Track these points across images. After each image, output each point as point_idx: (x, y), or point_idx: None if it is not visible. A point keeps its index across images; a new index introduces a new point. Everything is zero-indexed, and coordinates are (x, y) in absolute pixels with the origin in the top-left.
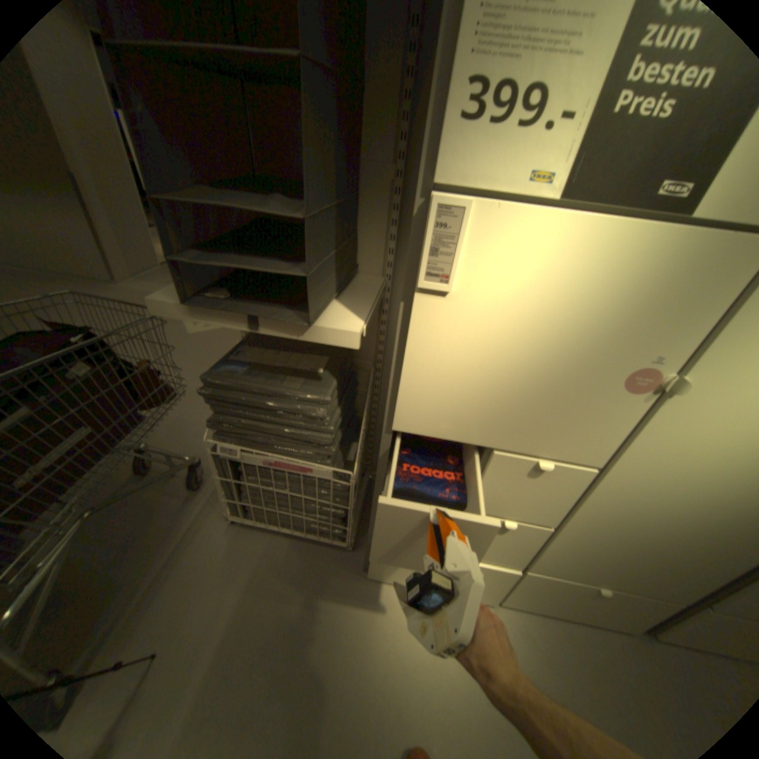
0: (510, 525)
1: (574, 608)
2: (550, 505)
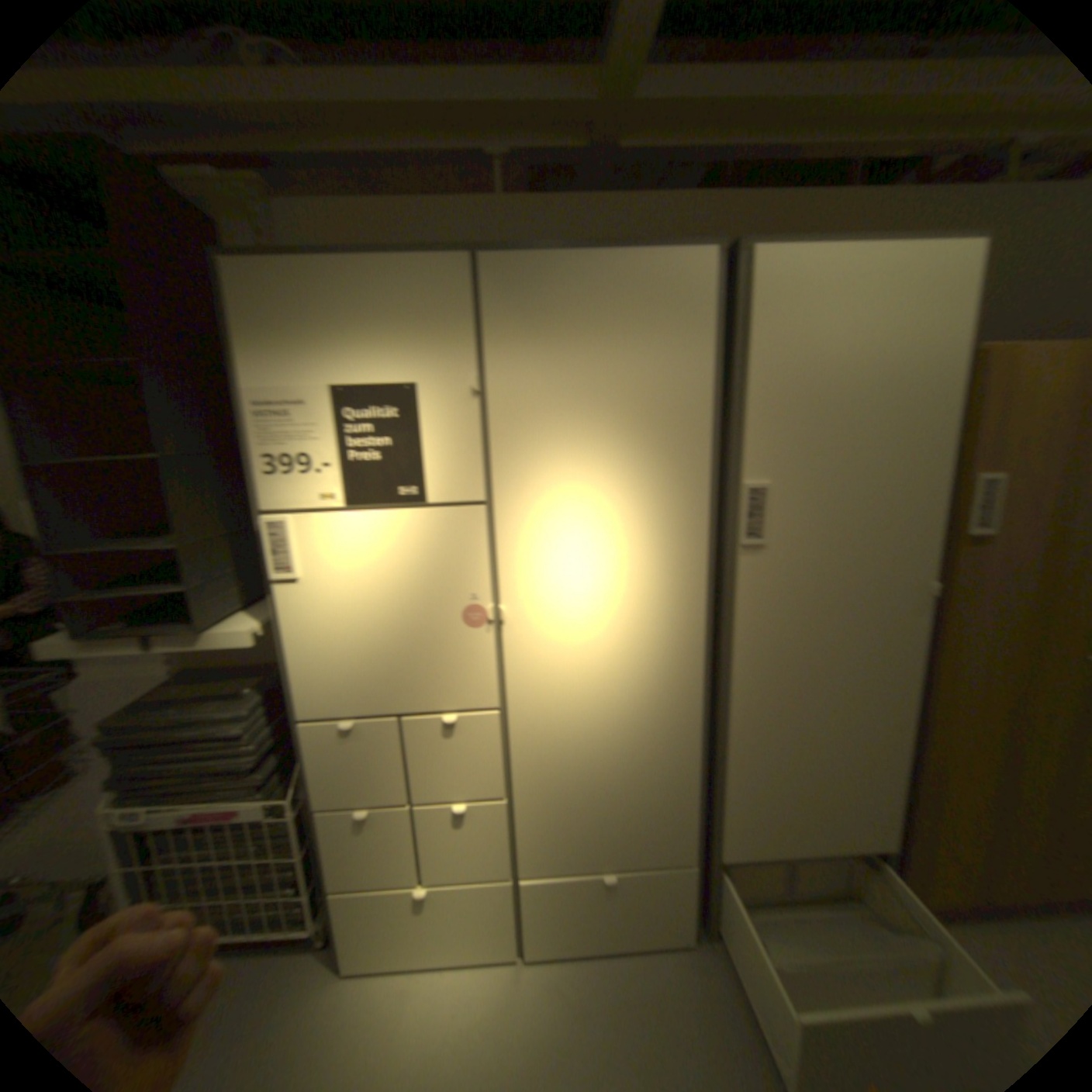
0: (460, 808)
1: (599, 924)
2: (485, 768)
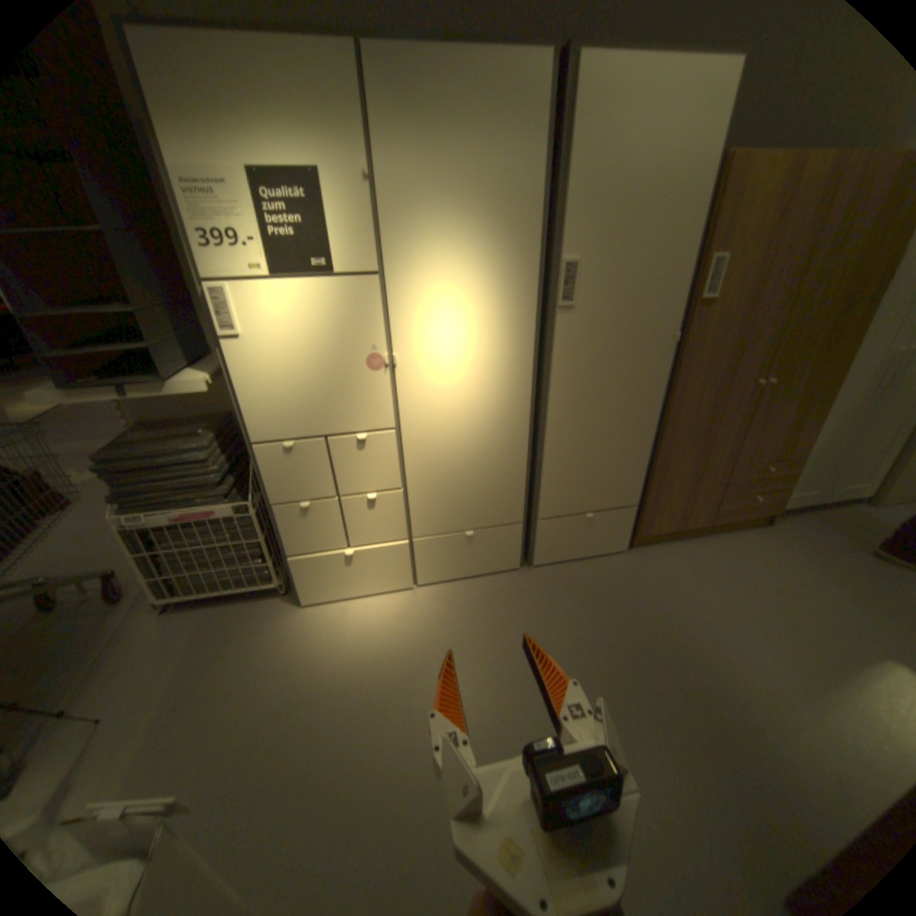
0: (371, 496)
1: (462, 560)
2: (386, 469)
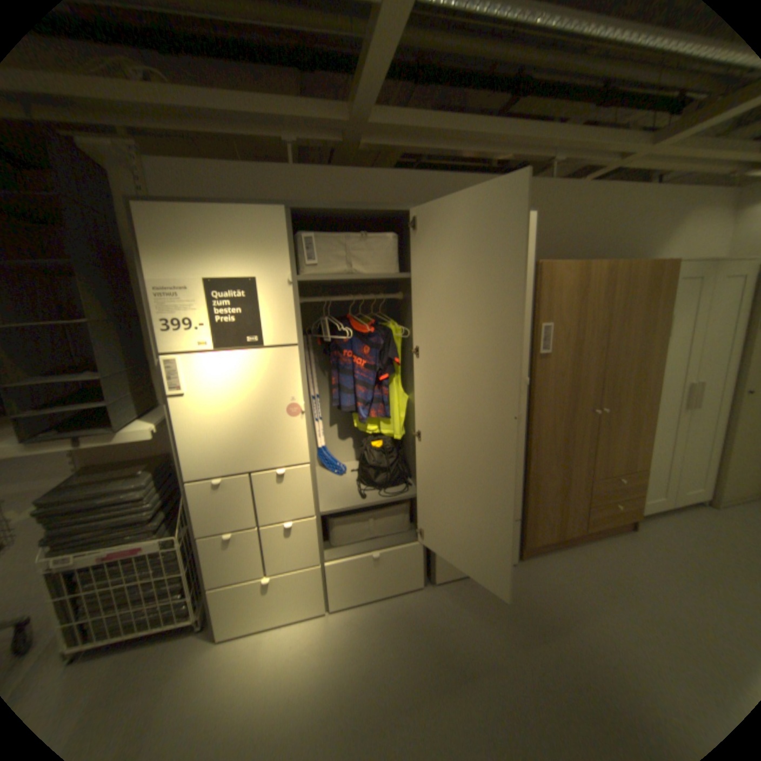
0: (287, 525)
1: (371, 582)
2: (301, 499)
